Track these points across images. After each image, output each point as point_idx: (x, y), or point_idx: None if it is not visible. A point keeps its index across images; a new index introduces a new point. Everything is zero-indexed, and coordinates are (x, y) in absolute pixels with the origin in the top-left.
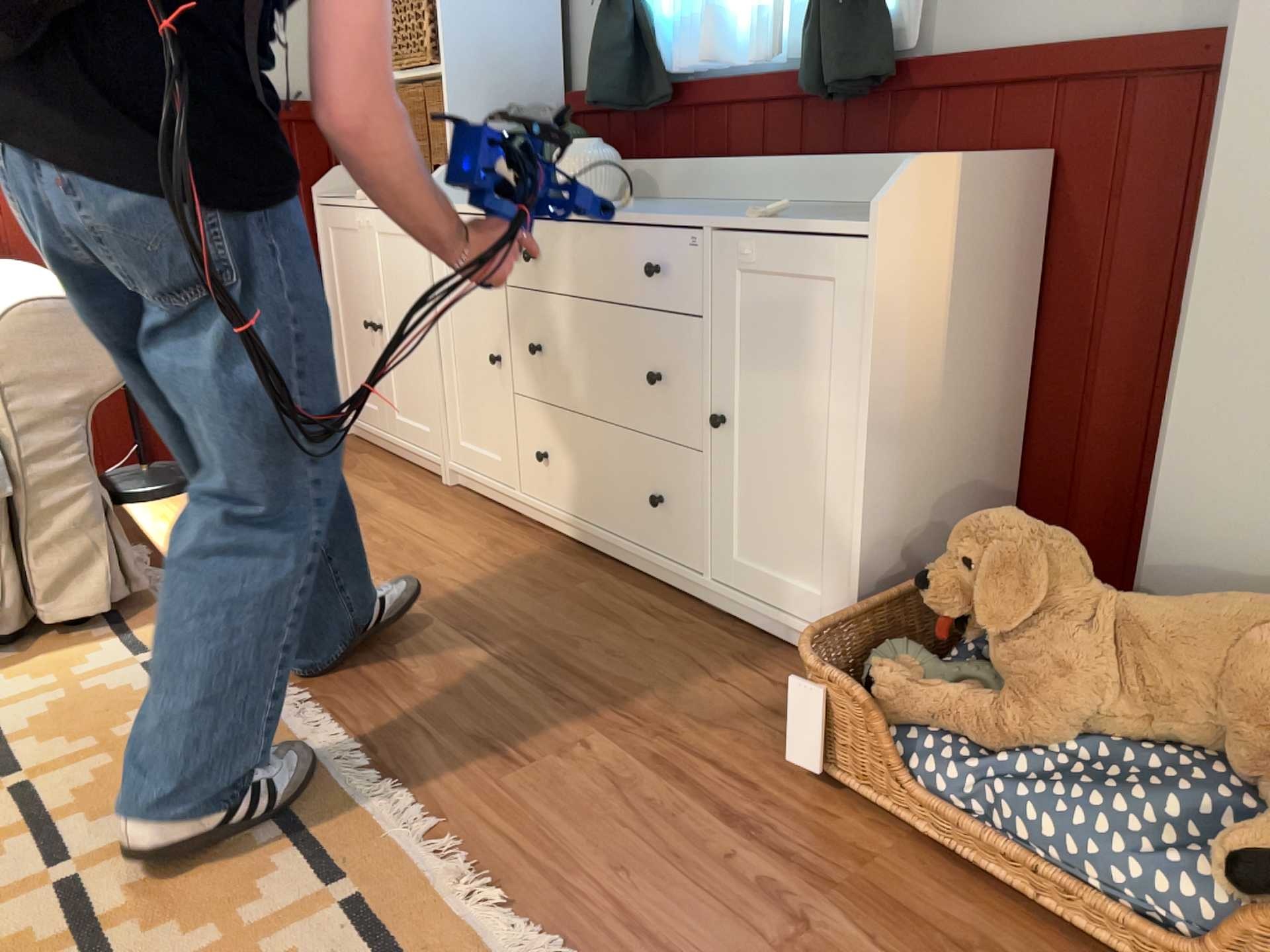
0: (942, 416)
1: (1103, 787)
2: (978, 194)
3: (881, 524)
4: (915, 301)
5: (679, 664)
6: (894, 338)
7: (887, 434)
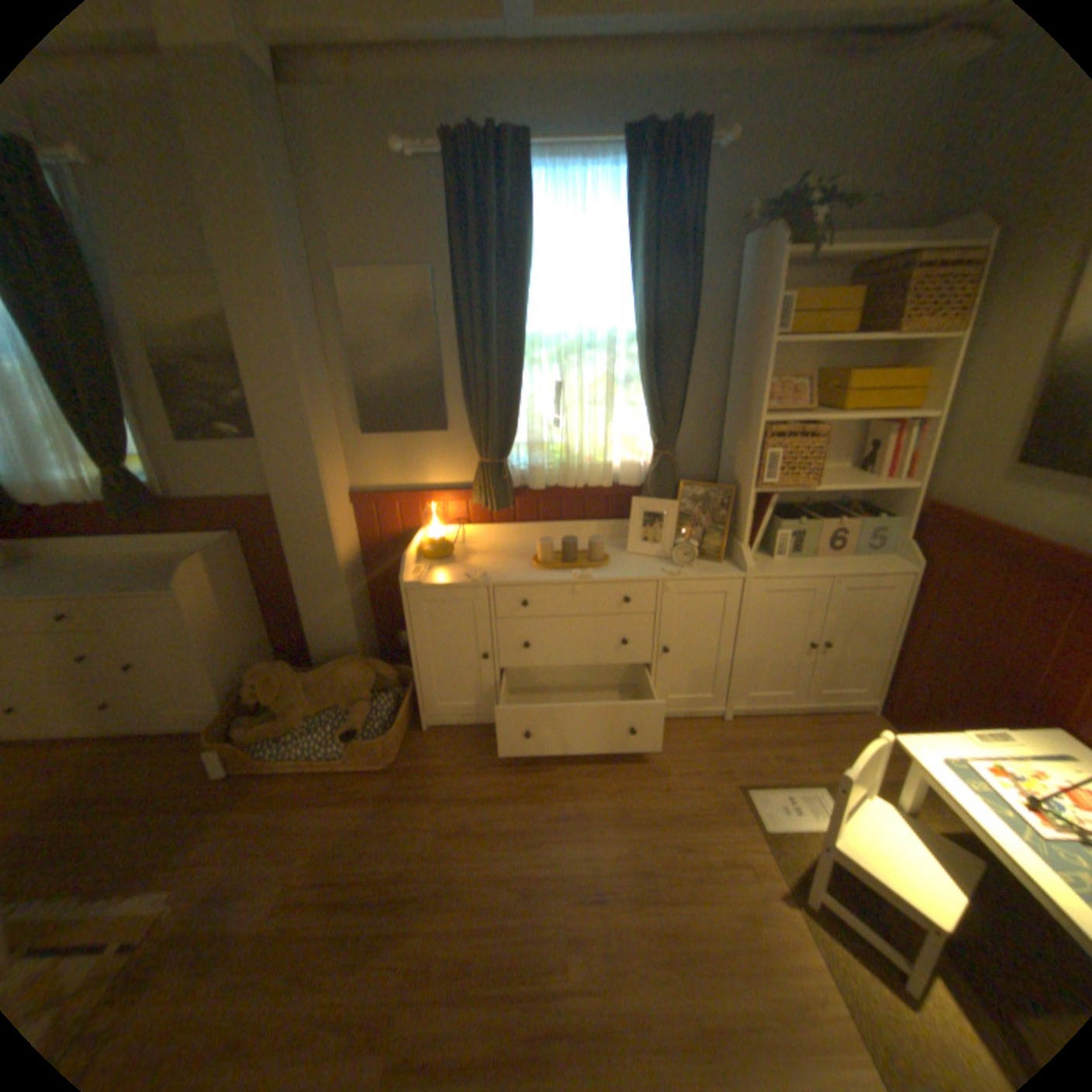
0: (229, 633)
1: (310, 734)
2: (212, 559)
3: (218, 680)
4: (201, 605)
5: (148, 768)
6: (197, 622)
7: (208, 652)
